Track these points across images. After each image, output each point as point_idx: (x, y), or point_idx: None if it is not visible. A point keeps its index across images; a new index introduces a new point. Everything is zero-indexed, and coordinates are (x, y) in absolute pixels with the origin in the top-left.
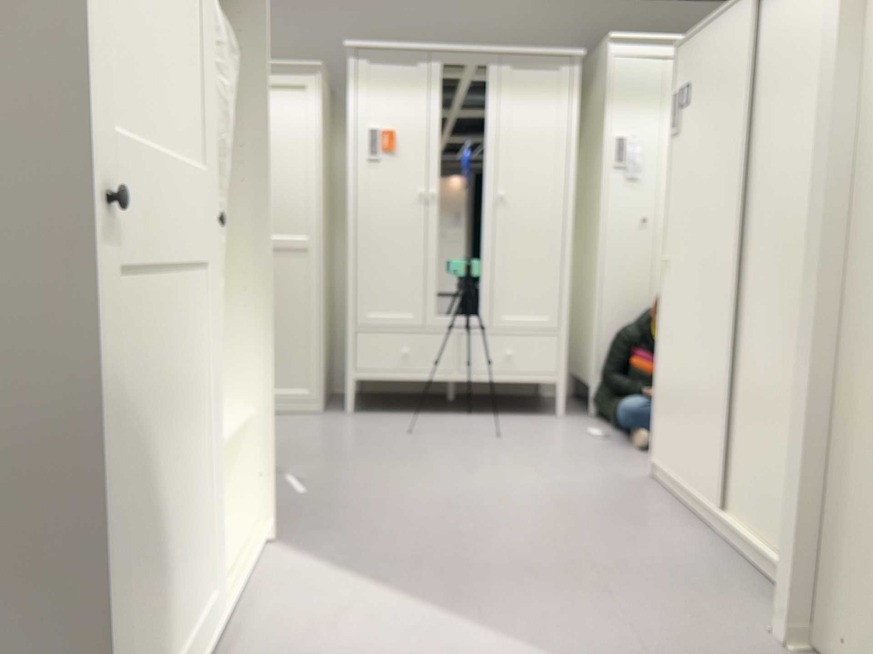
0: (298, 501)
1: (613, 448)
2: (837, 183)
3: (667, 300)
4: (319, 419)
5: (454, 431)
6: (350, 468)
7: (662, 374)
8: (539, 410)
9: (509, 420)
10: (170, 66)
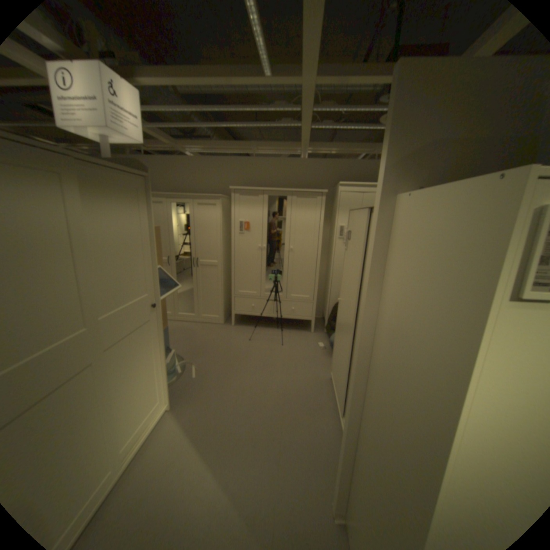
0: (191, 381)
1: (323, 356)
2: (364, 341)
3: (338, 315)
4: (221, 327)
5: (267, 339)
6: (218, 361)
7: (335, 343)
8: (305, 327)
9: (291, 333)
10: (50, 306)
